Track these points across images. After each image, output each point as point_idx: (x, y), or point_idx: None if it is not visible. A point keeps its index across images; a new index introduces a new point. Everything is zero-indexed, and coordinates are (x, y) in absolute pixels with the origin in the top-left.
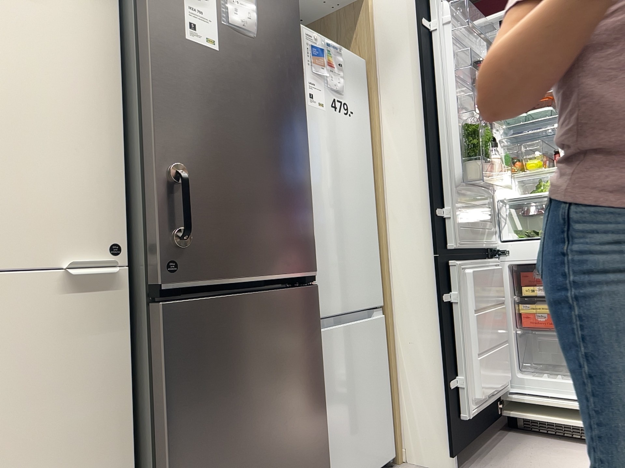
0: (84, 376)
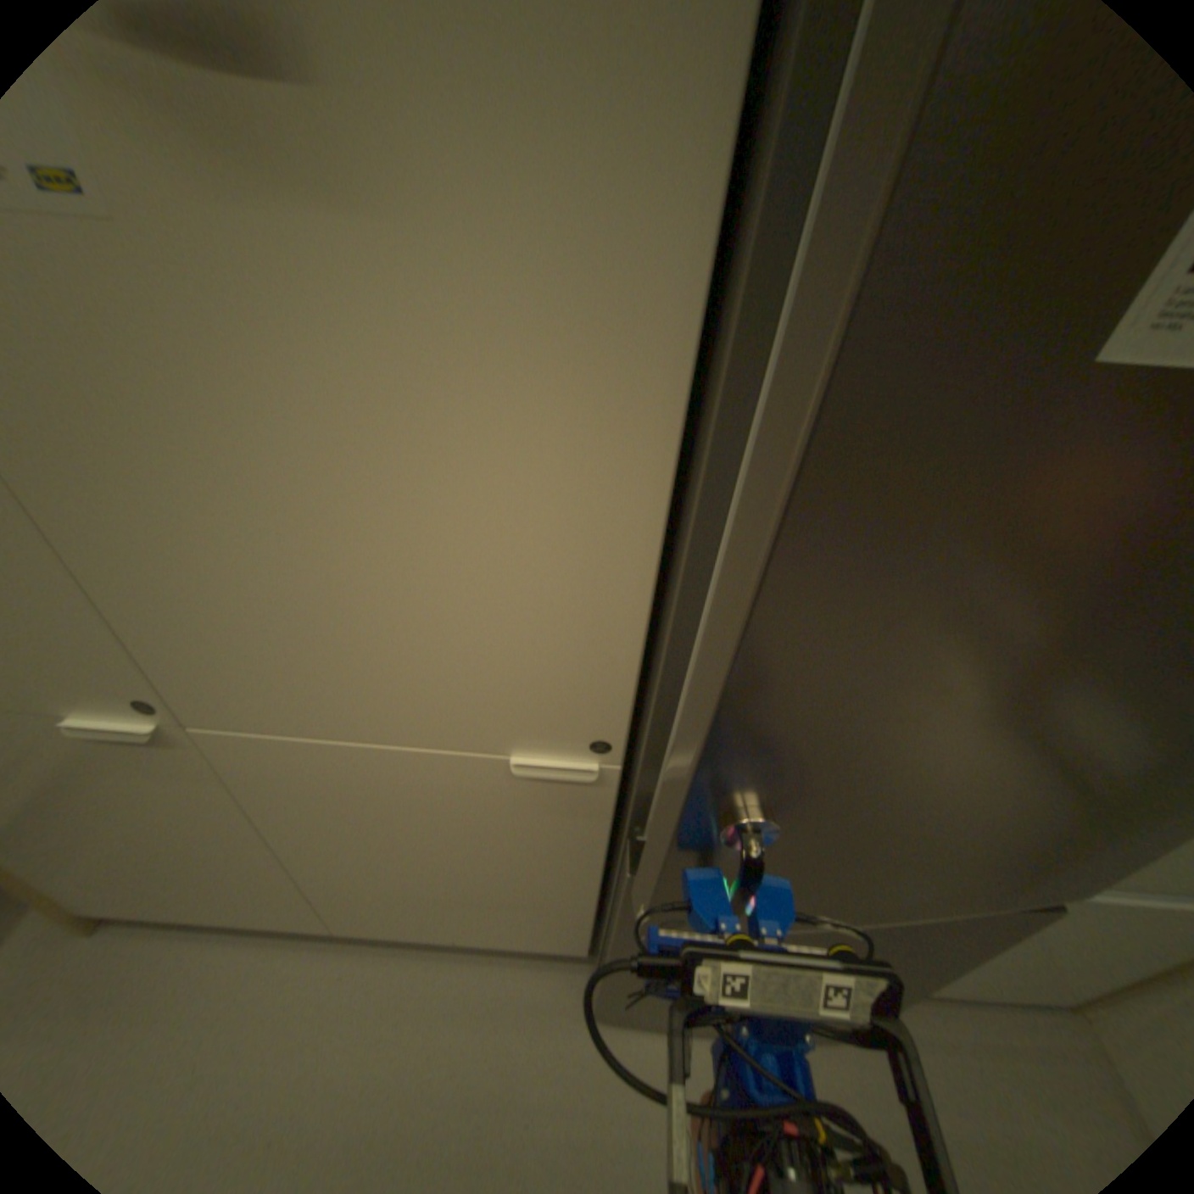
0: (540, 841)
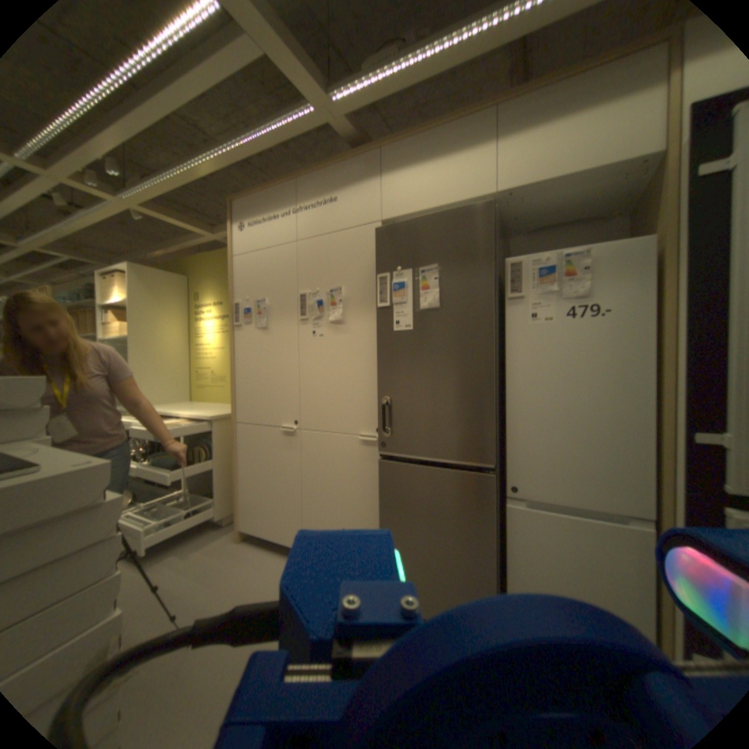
0: (367, 477)
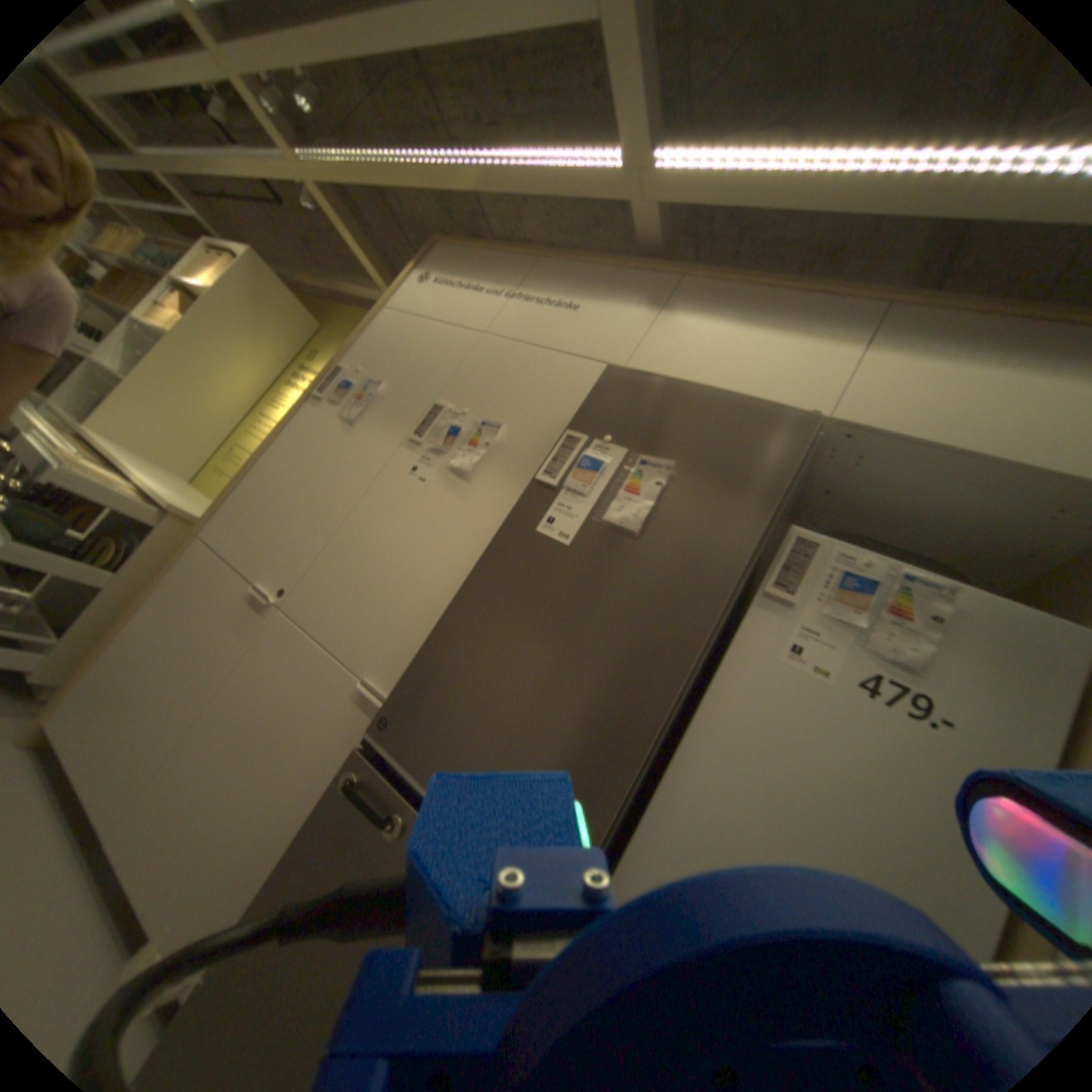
0: (319, 775)
